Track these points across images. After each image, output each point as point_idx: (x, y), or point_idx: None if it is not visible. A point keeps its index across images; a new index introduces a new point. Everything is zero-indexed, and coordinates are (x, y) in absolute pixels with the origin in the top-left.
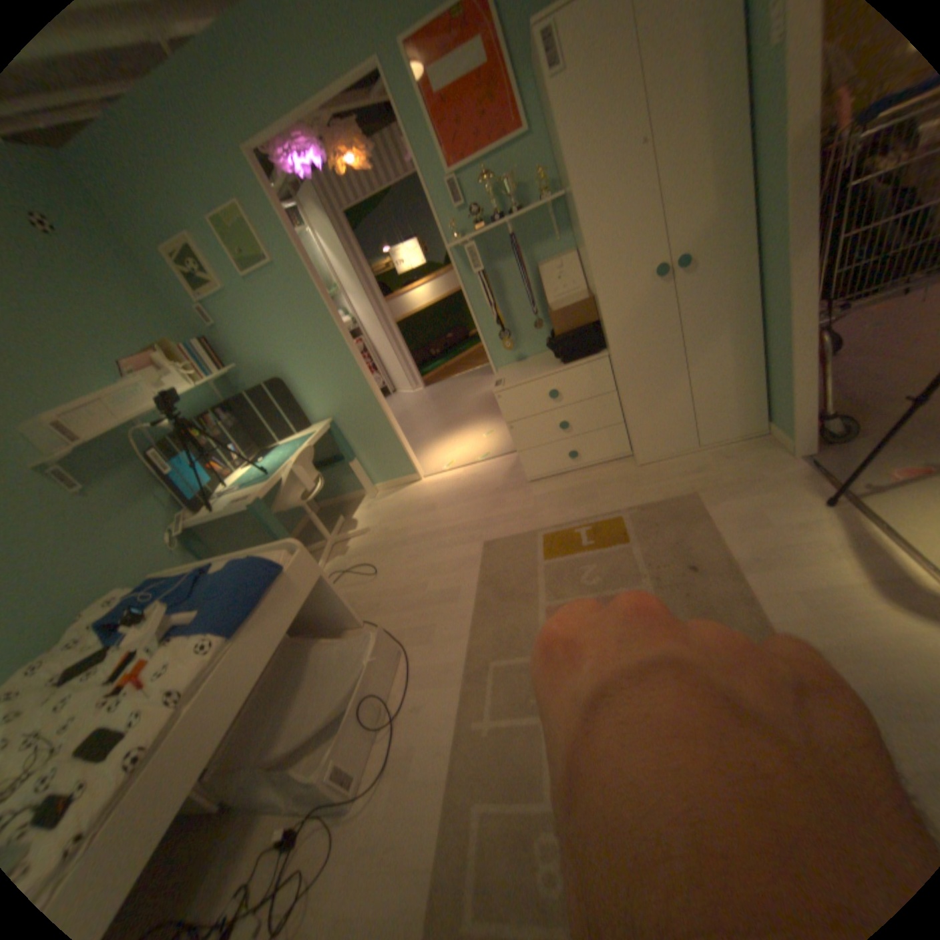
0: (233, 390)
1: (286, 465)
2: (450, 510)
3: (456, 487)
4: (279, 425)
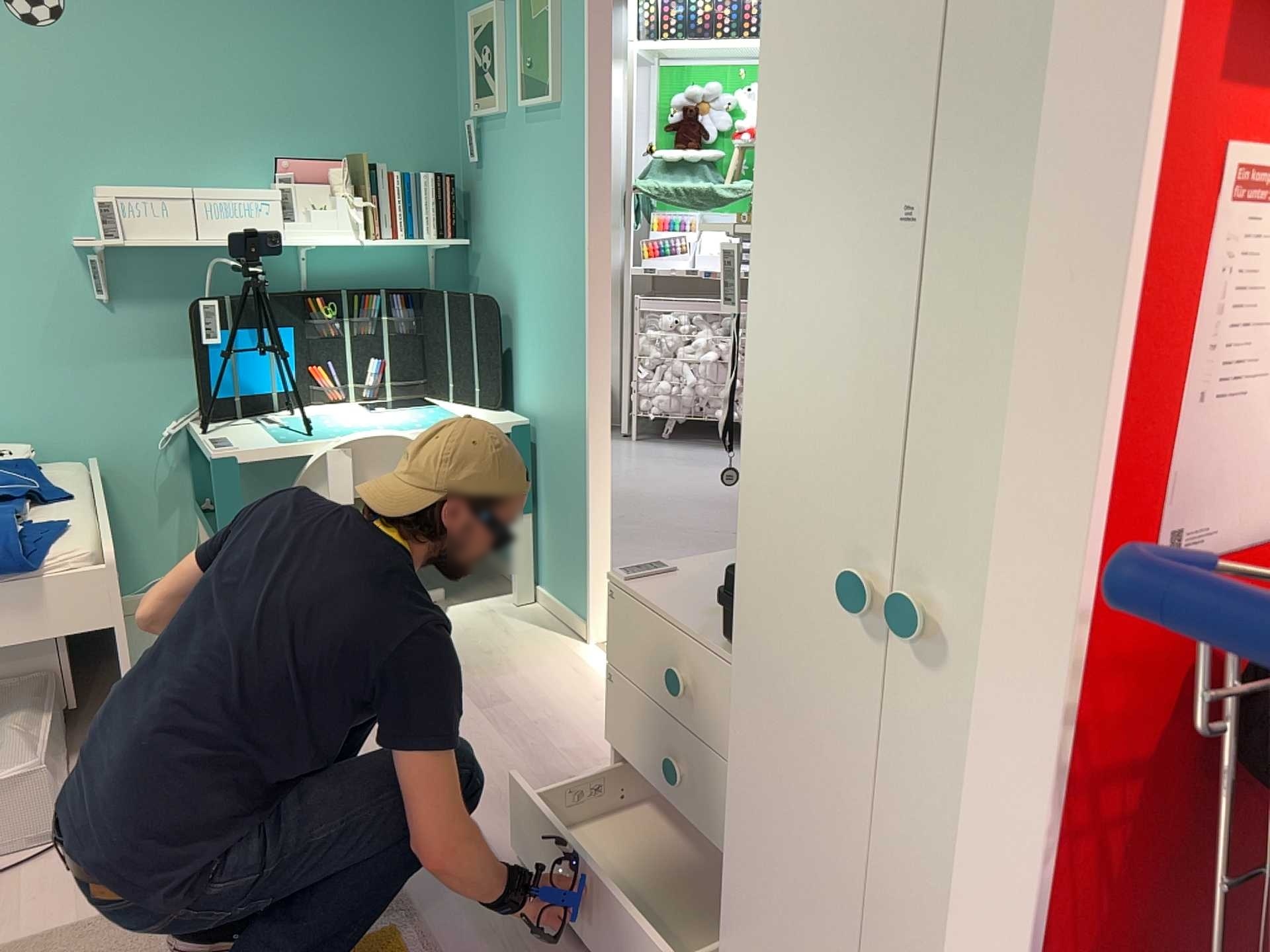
0: (466, 282)
1: (338, 442)
2: (481, 734)
3: (568, 709)
4: (464, 377)
